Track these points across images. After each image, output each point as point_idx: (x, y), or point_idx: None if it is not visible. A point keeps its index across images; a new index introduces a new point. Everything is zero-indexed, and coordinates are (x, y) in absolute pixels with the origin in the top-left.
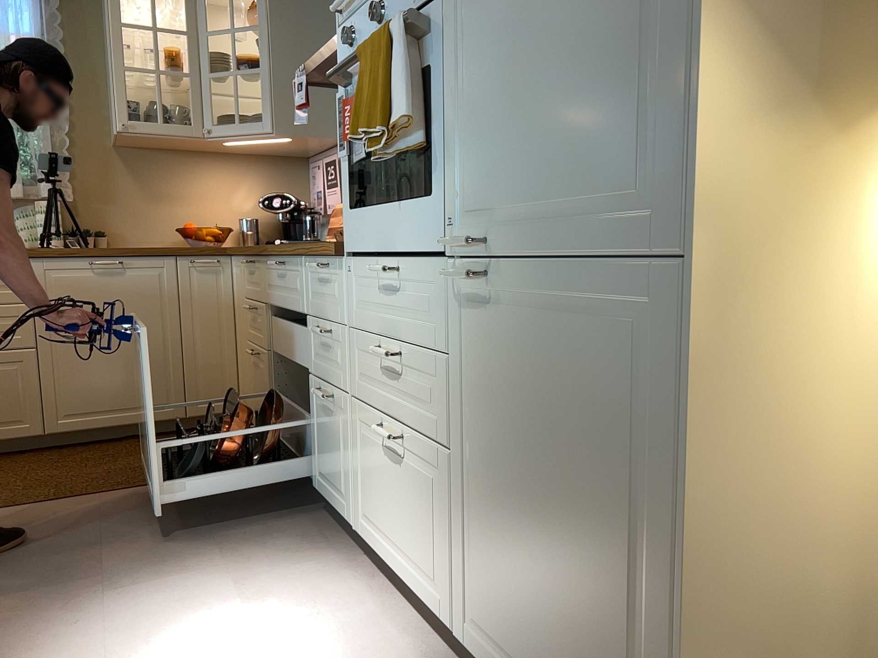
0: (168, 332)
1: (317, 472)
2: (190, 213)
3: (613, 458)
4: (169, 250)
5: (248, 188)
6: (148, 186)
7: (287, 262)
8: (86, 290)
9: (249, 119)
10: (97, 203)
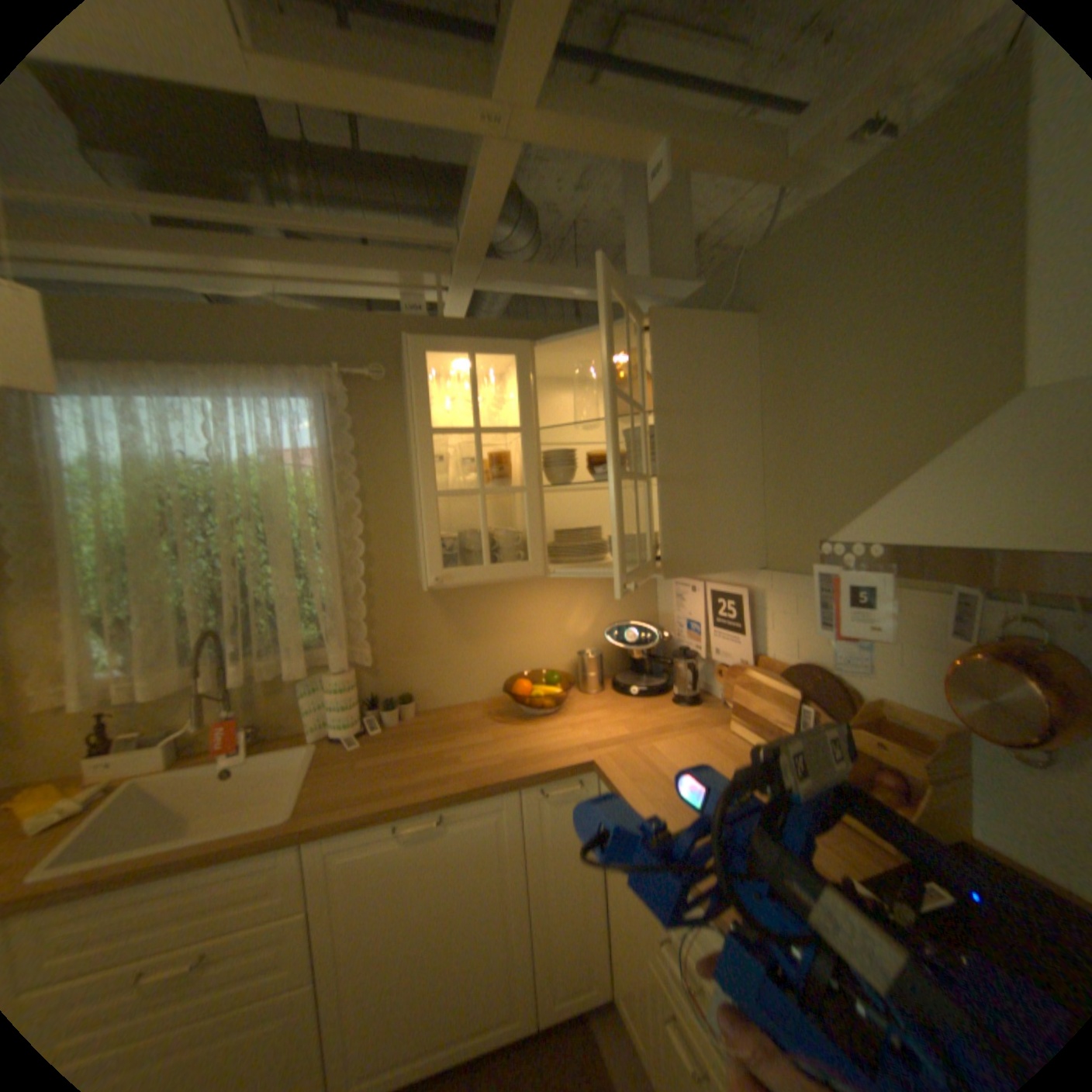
0: (511, 911)
1: None
2: (516, 652)
3: None
4: (512, 787)
5: (586, 607)
6: (465, 624)
7: None
8: (388, 875)
9: (598, 533)
10: (403, 657)
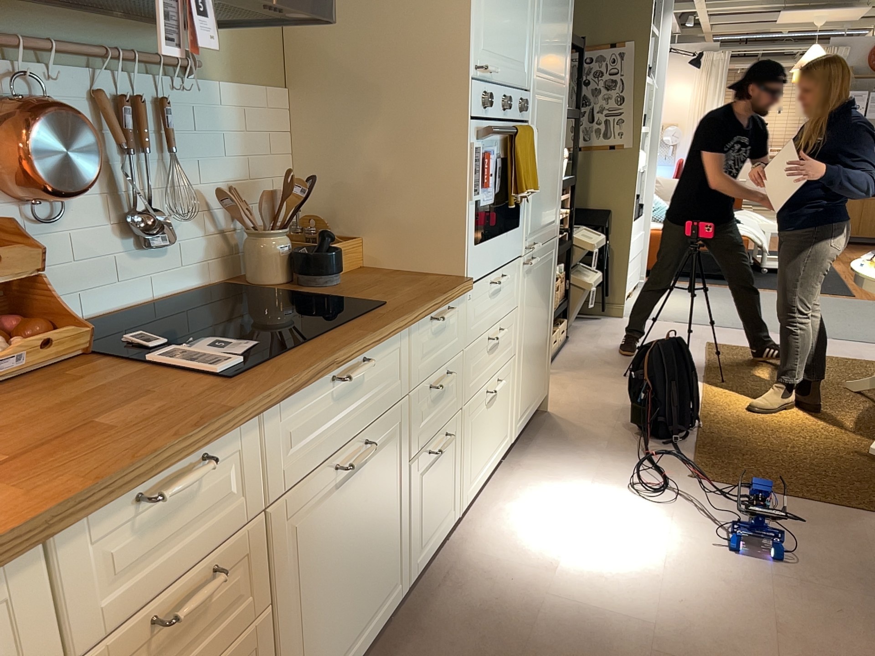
0: None
1: (415, 553)
2: None
3: (546, 298)
4: None
5: None
6: None
7: (371, 354)
8: None
9: None
10: None
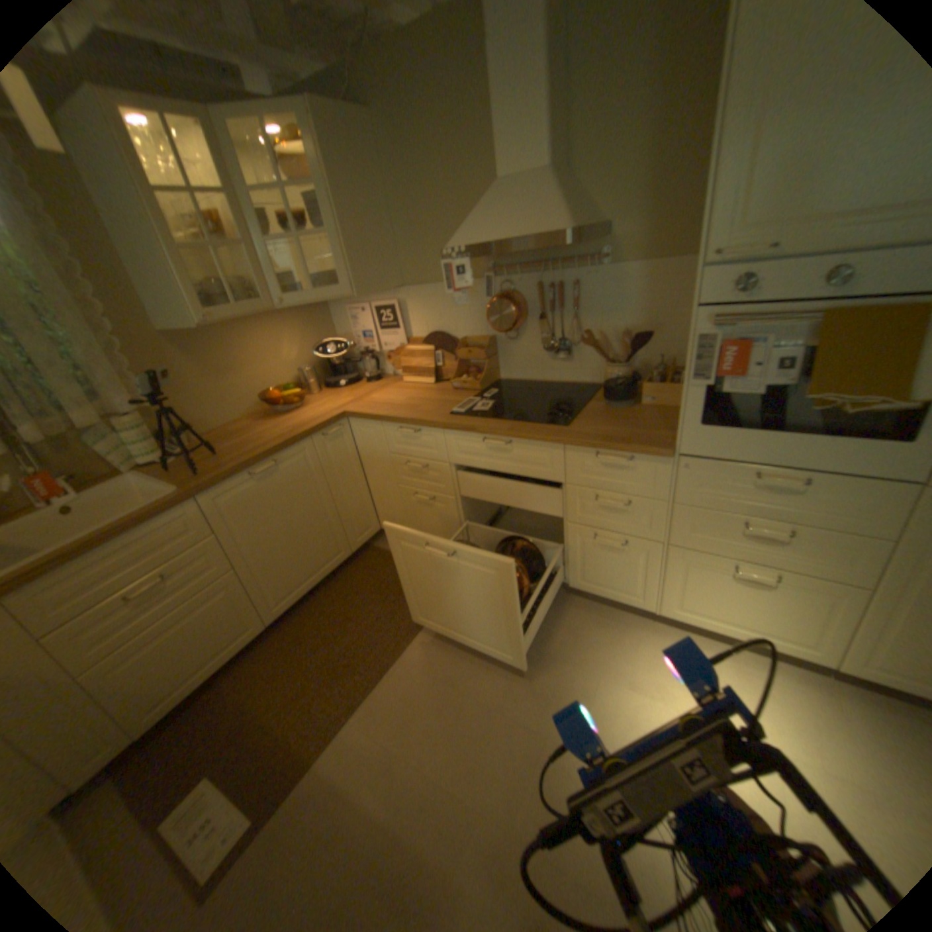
0: (323, 501)
1: (577, 578)
2: (251, 379)
3: None
4: (306, 435)
5: (289, 340)
6: (206, 365)
7: (516, 442)
8: (253, 501)
9: (292, 278)
10: (165, 399)
